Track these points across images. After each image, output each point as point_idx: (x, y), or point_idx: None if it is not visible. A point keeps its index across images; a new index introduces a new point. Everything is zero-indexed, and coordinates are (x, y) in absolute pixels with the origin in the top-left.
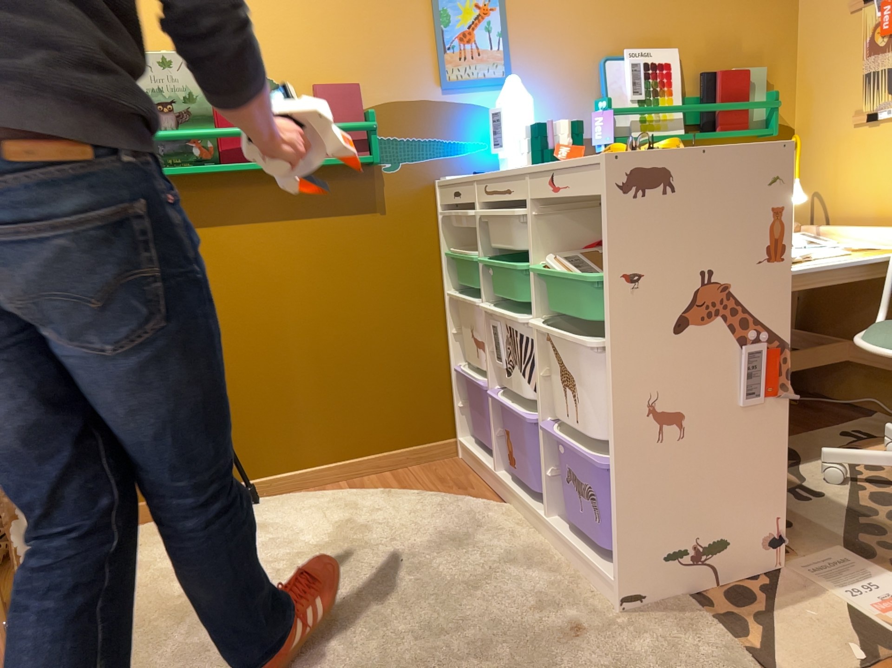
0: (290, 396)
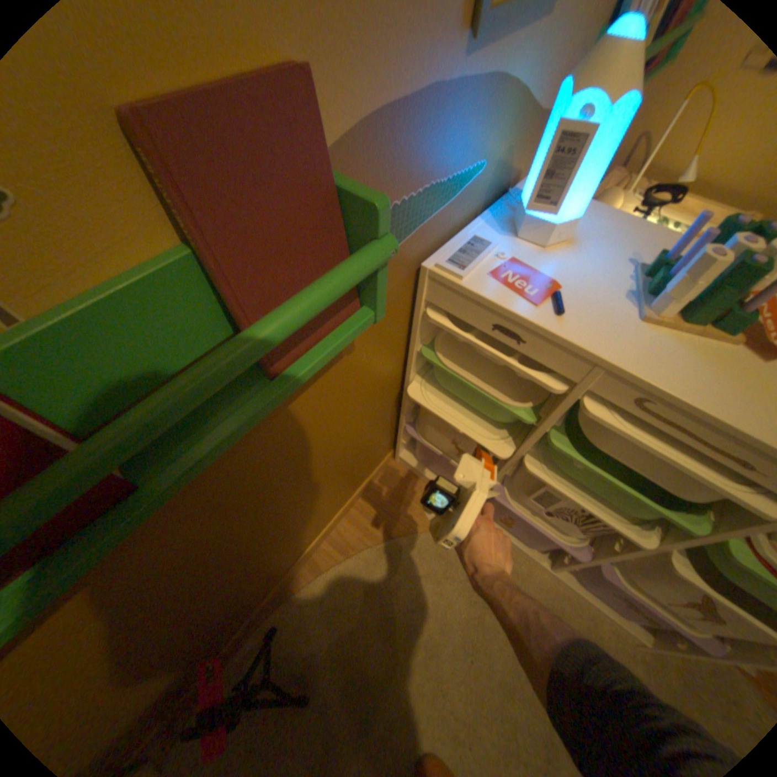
0: (271, 561)
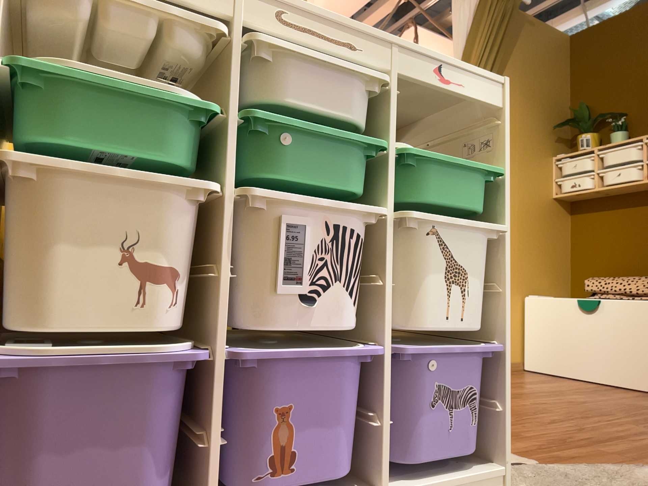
0: None
